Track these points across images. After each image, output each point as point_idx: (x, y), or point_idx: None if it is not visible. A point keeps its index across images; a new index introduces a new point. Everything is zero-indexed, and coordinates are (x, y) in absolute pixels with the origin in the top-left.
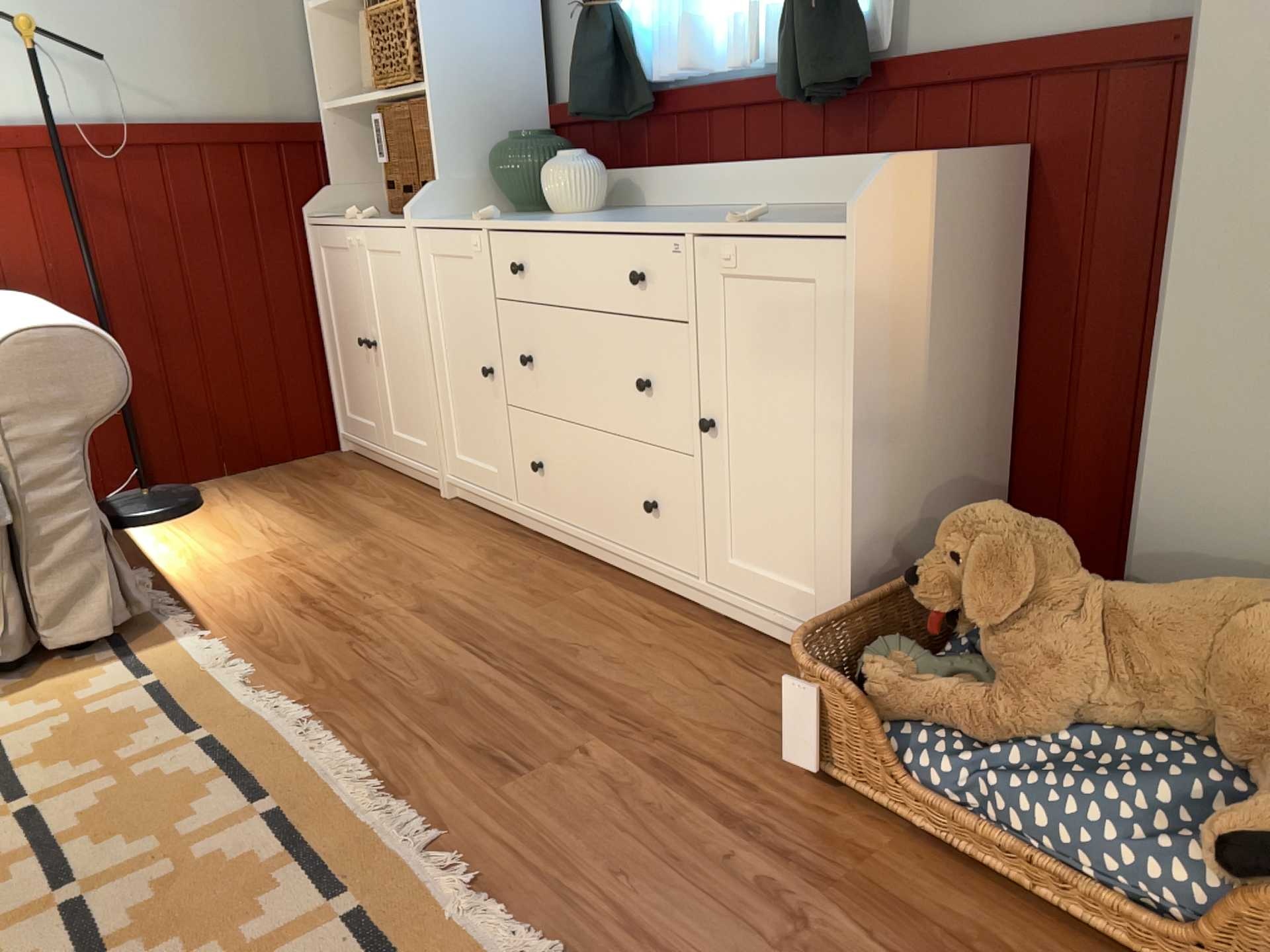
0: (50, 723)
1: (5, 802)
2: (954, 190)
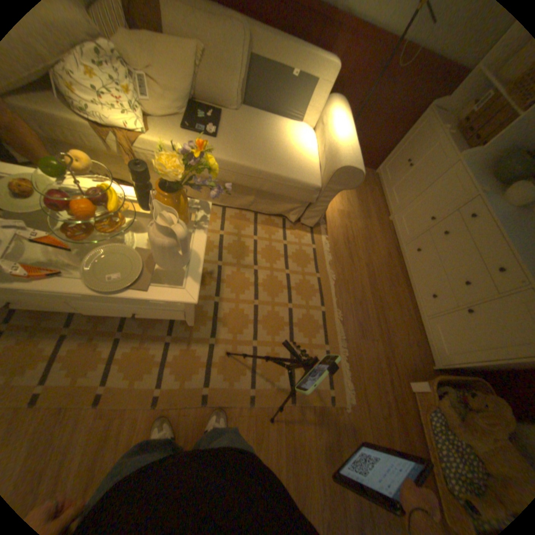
0: (294, 248)
1: (284, 269)
2: None
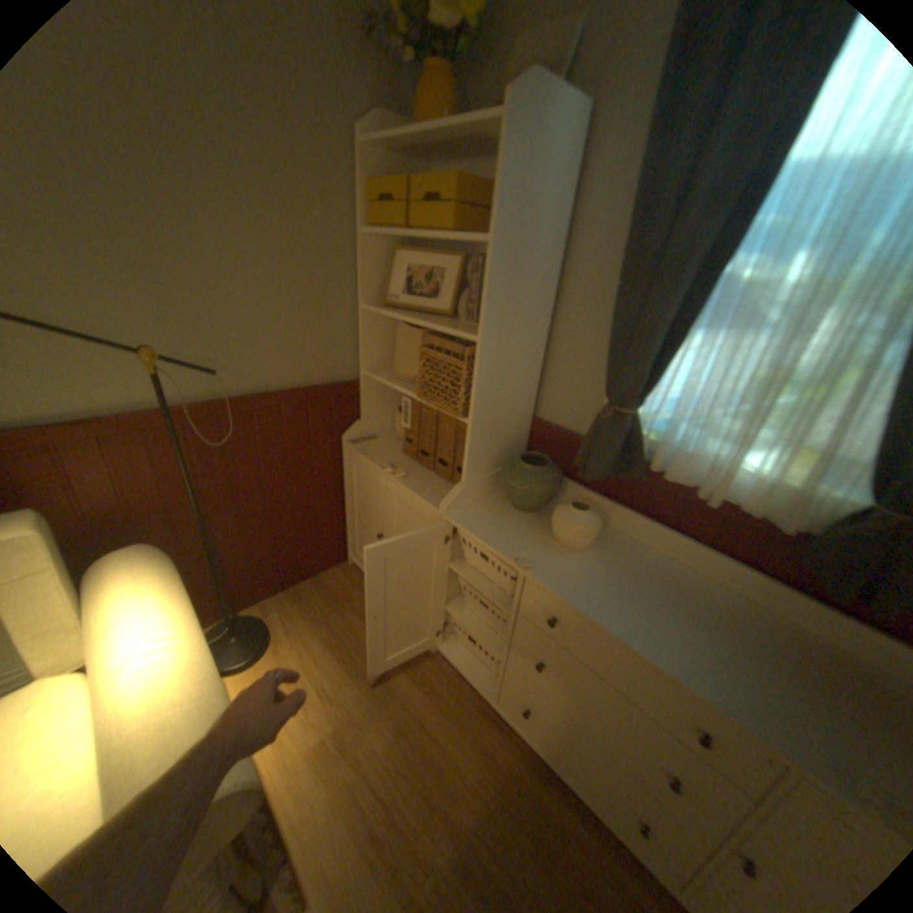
0: None
1: None
2: None
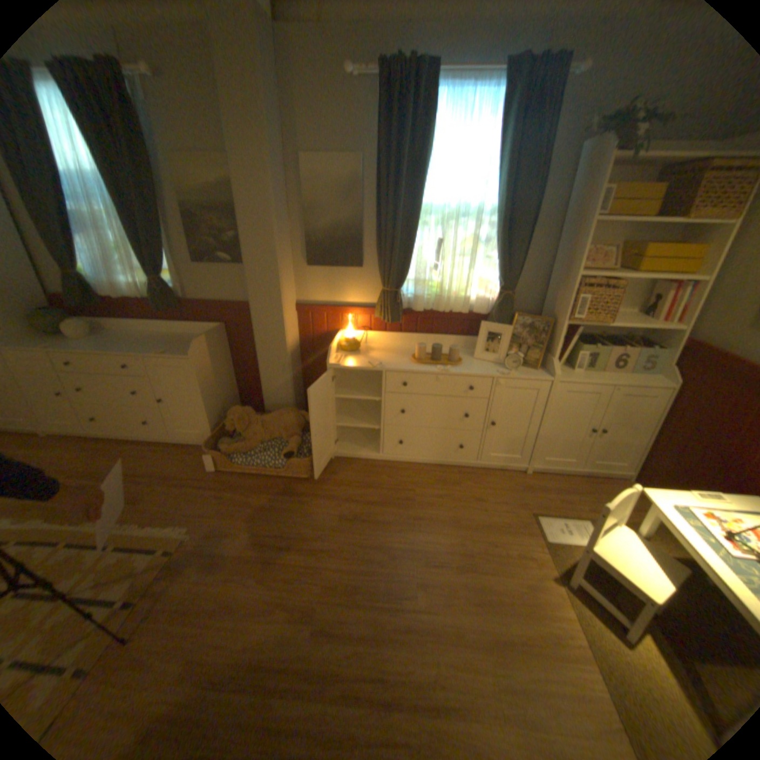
0: None
1: None
2: (210, 340)
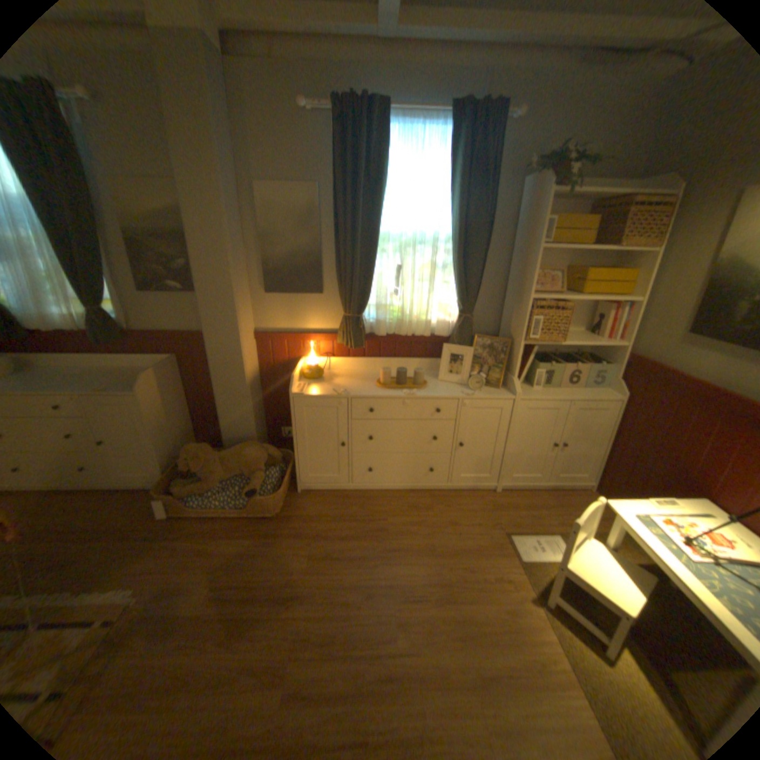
0: None
1: None
2: (160, 373)
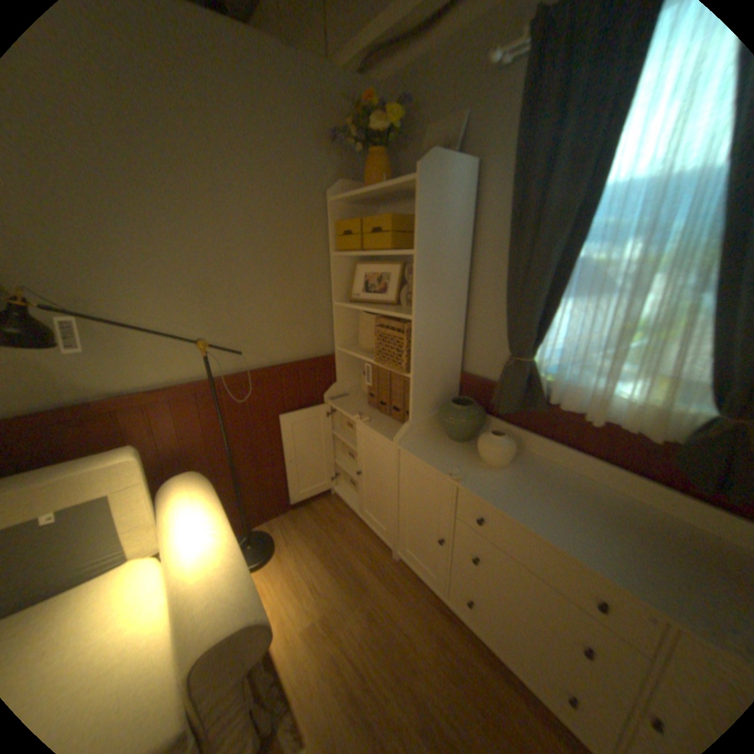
0: None
1: None
2: None
